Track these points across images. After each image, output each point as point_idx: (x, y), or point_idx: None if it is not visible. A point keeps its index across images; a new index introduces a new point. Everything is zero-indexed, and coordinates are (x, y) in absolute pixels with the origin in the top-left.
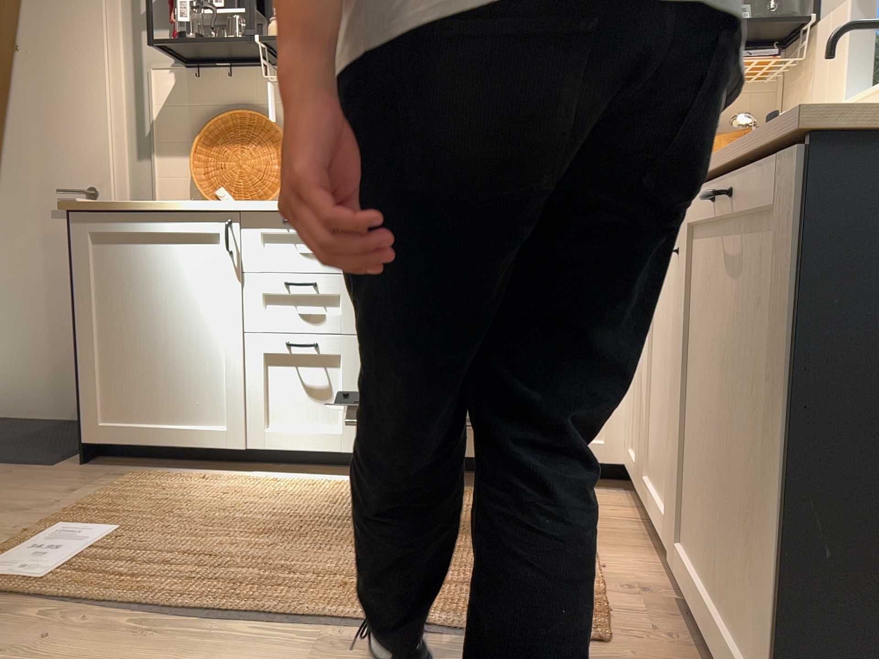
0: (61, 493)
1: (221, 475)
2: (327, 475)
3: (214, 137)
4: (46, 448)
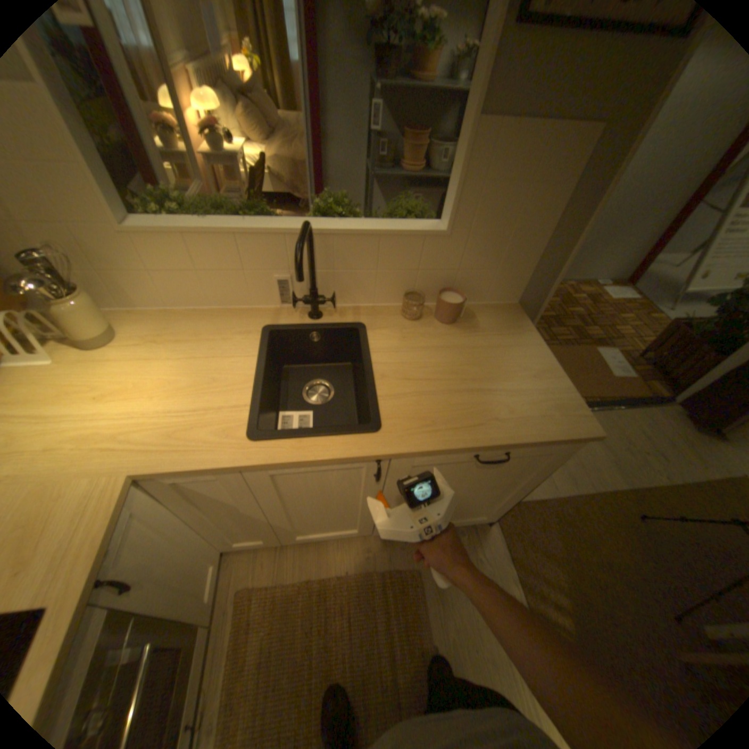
0: None
1: None
2: None
3: None
4: None
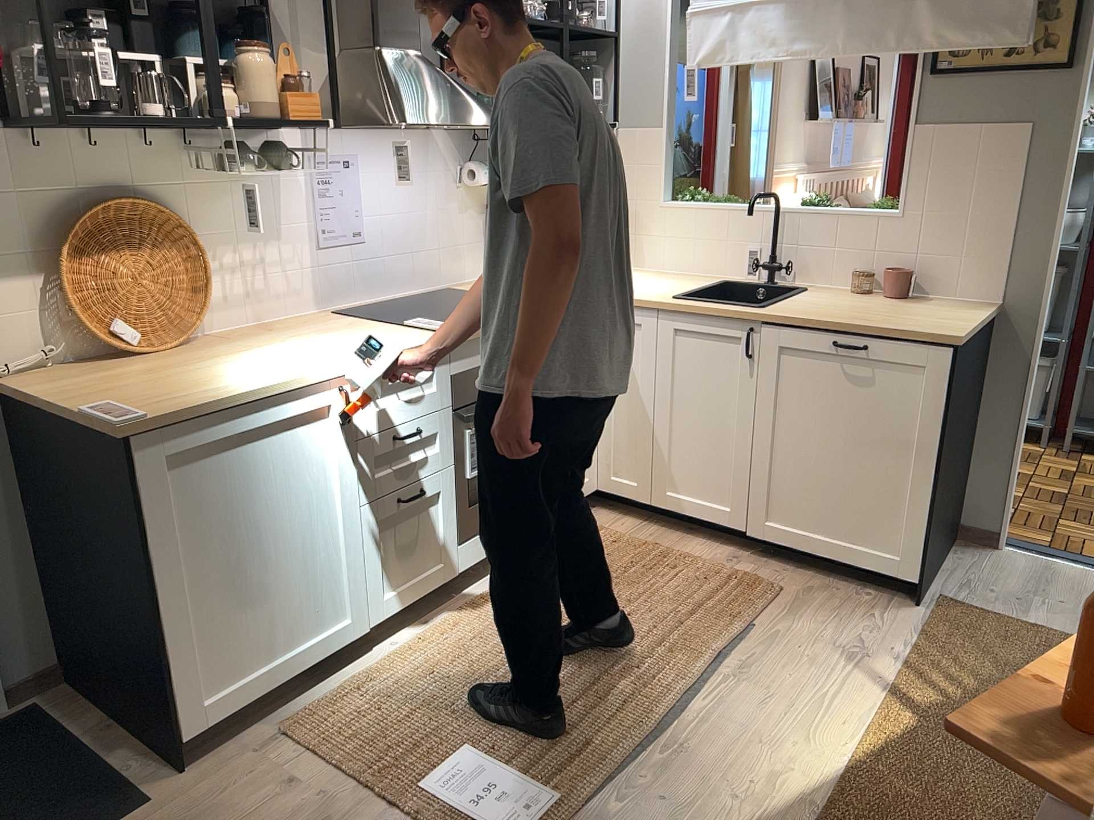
0: (290, 790)
1: (358, 670)
2: (428, 612)
3: (82, 243)
4: (46, 805)
